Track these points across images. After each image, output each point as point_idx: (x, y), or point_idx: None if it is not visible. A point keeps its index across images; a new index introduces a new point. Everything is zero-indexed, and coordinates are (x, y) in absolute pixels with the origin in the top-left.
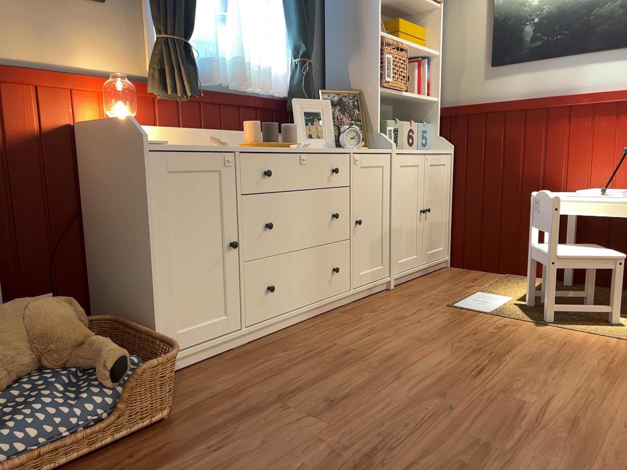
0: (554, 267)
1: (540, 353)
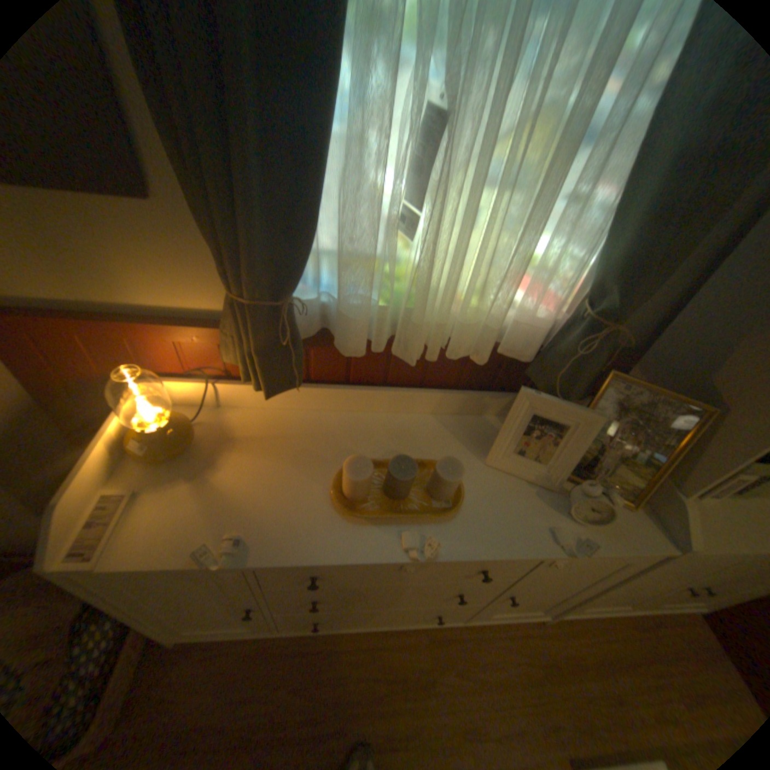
0: None
1: None
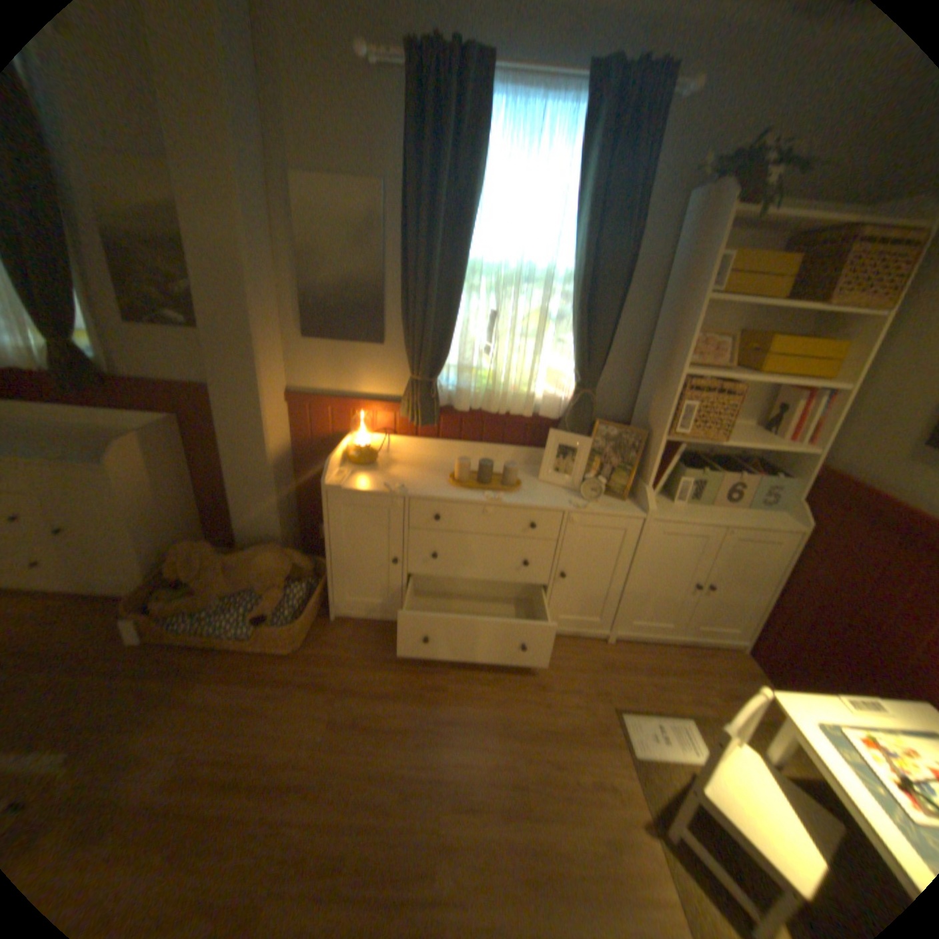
0: (695, 802)
1: (564, 862)
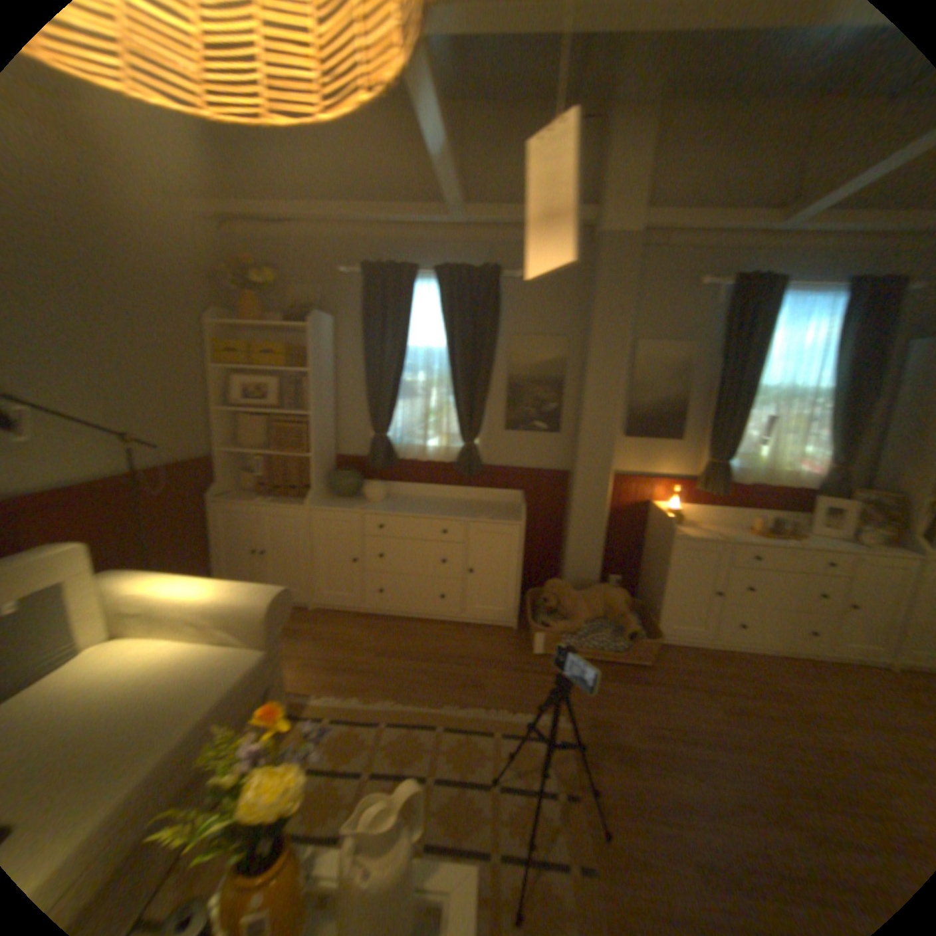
0: None
1: None
